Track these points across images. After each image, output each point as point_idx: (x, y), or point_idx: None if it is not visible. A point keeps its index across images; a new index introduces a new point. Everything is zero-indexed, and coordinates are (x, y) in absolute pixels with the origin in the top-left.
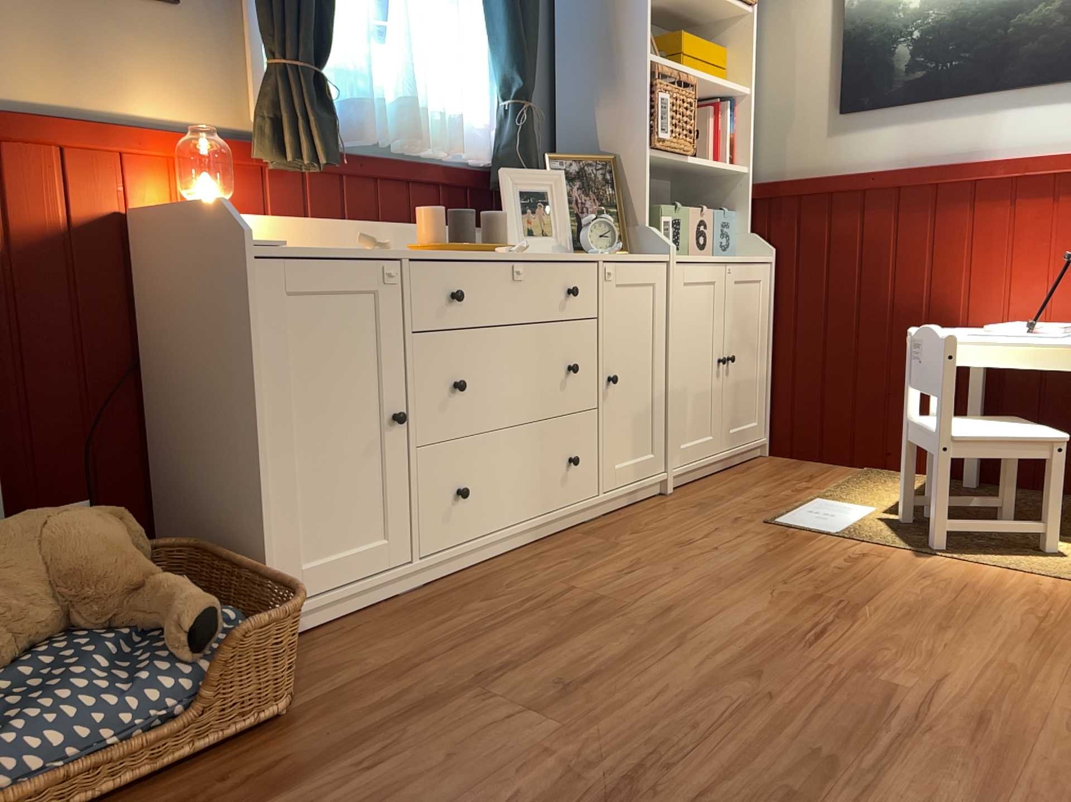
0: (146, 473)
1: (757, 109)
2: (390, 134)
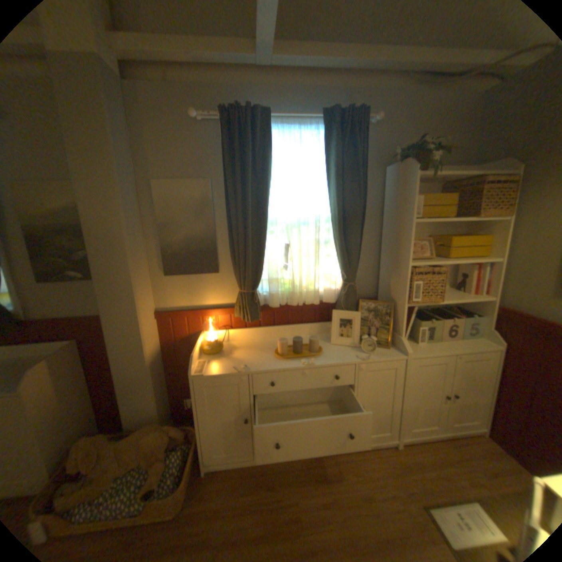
0: None
1: (510, 268)
2: (288, 300)
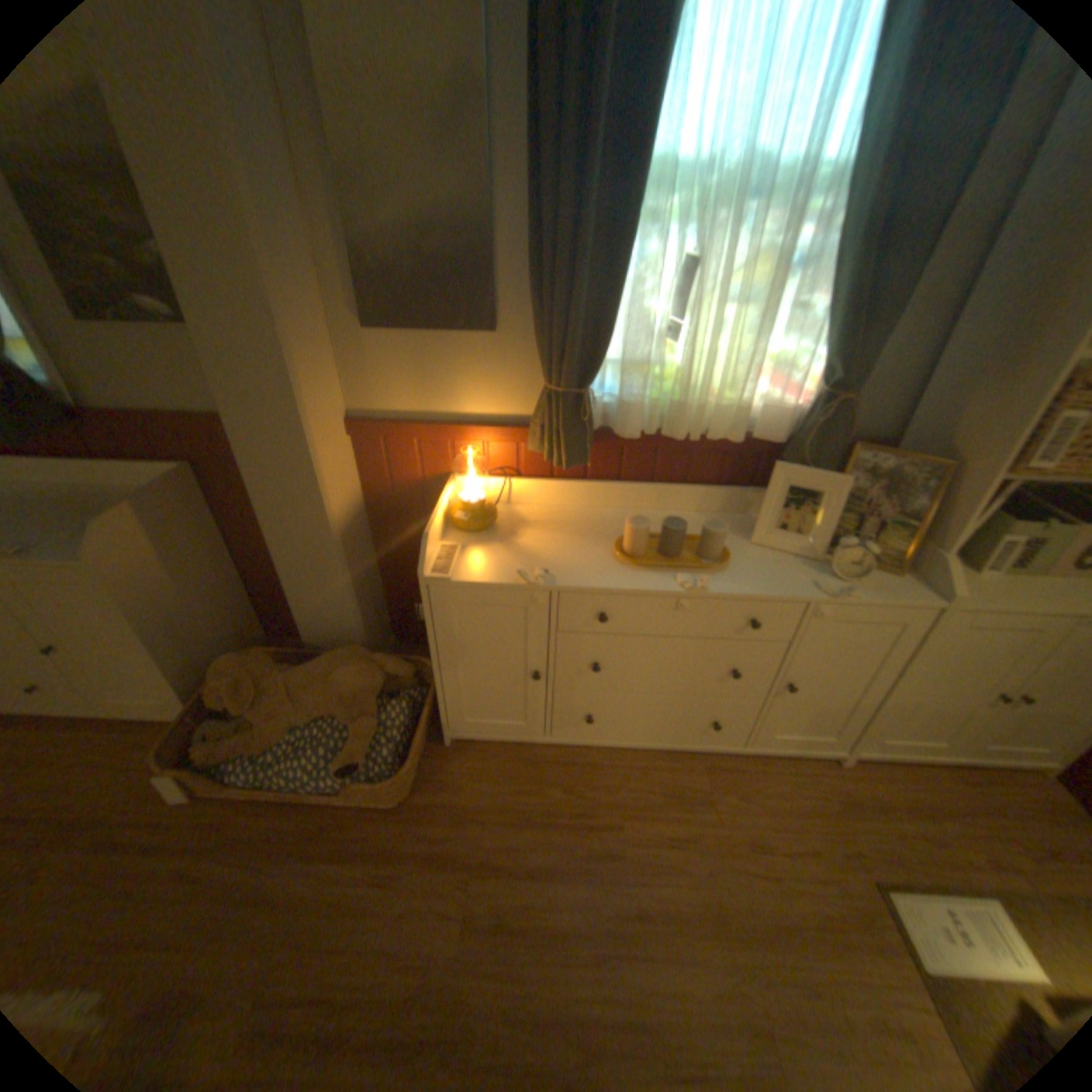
0: None
1: None
2: (665, 423)
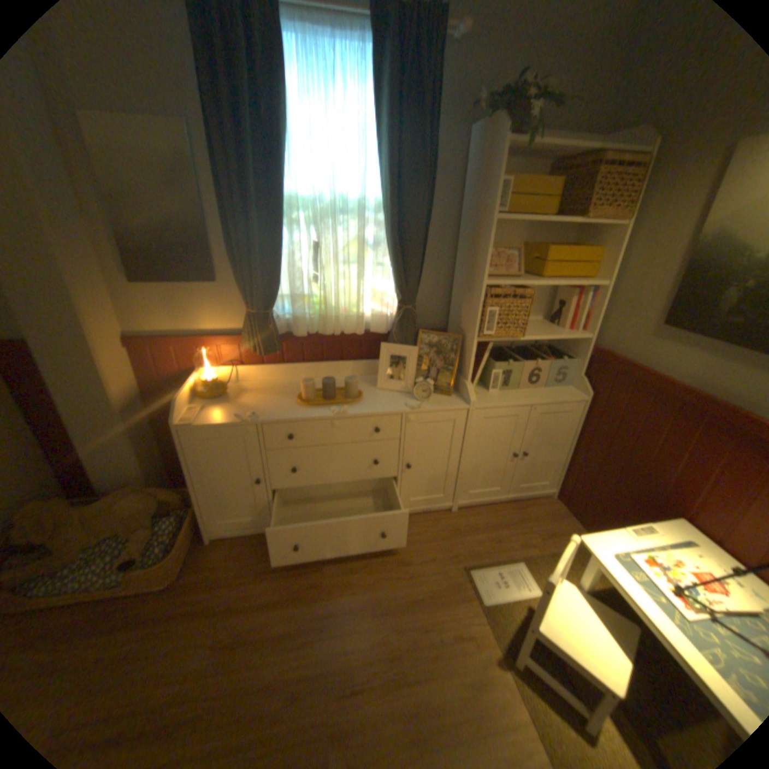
0: None
1: (615, 295)
2: (321, 327)
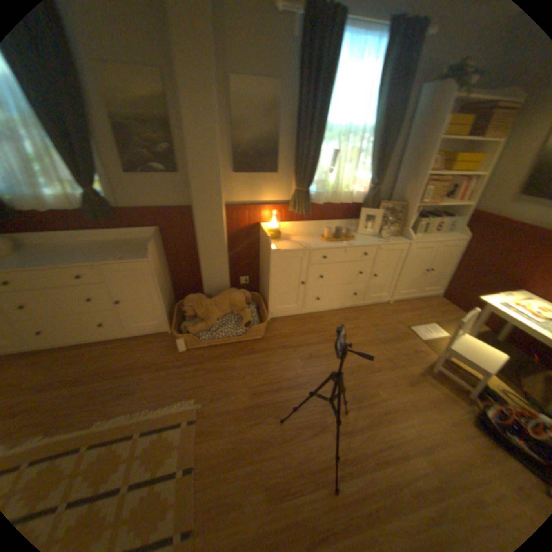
0: (258, 273)
1: (489, 181)
2: (329, 199)
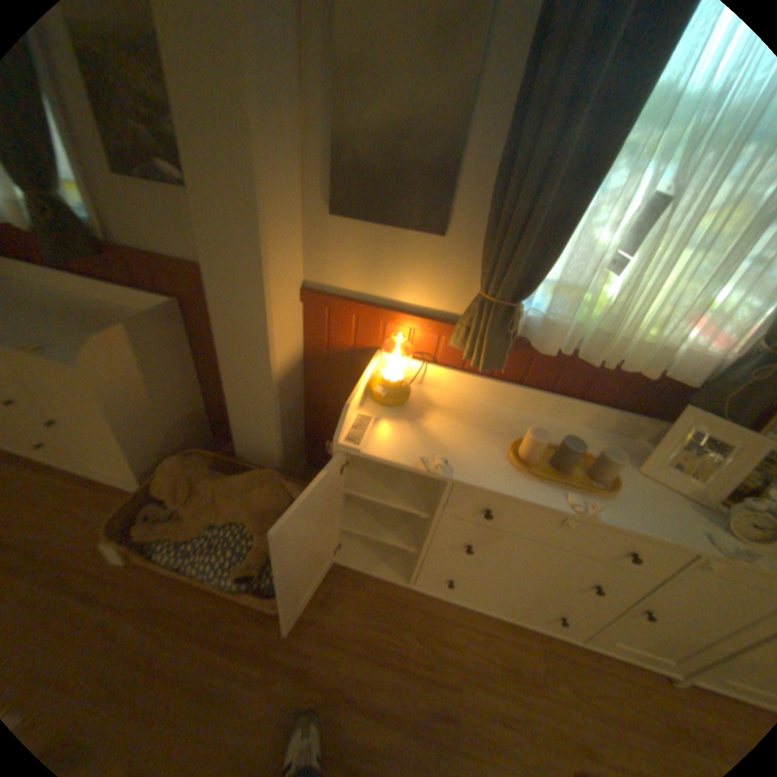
0: None
1: None
2: (584, 346)
